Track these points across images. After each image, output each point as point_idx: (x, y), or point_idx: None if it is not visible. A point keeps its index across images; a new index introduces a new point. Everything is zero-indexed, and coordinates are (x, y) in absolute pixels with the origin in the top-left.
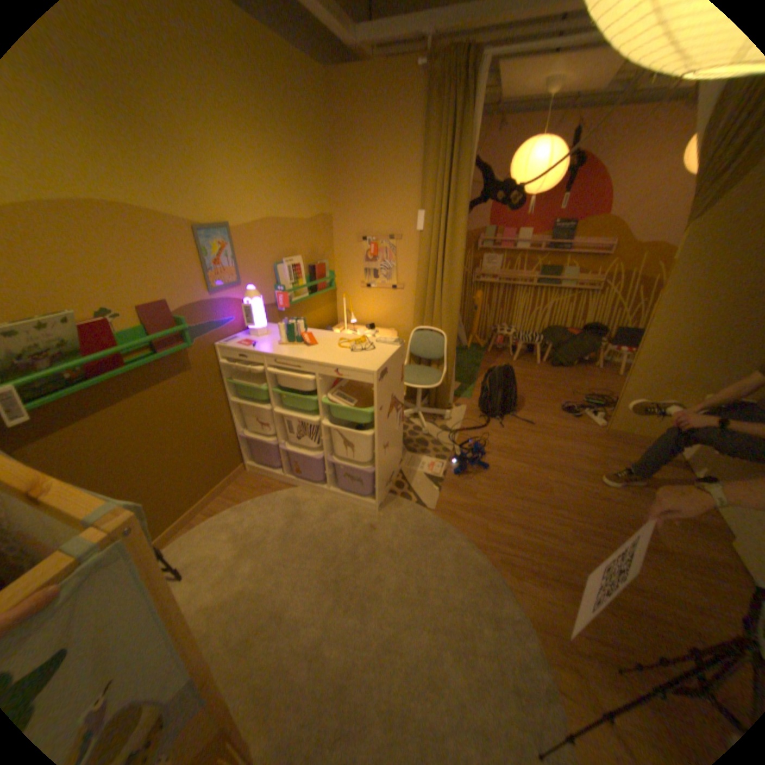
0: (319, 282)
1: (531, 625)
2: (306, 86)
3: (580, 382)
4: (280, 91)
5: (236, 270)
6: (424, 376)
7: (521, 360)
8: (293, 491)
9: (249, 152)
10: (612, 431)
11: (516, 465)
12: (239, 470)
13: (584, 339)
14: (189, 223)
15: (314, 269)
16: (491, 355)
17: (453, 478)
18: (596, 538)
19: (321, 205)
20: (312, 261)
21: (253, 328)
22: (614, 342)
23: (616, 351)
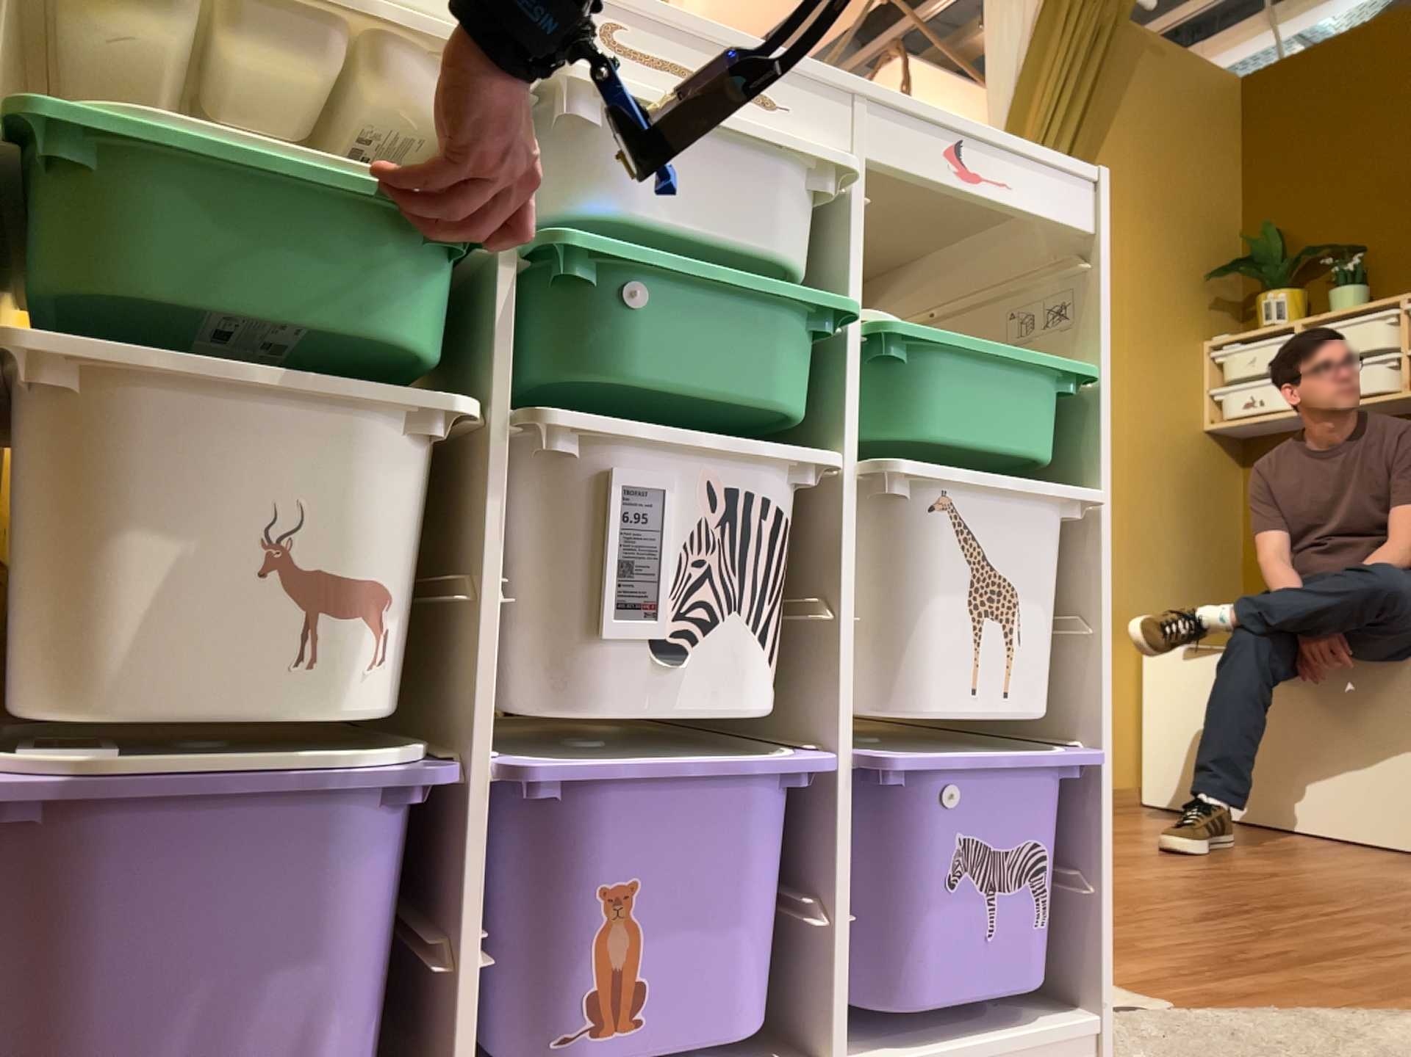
0: None
1: None
2: None
3: None
4: None
5: None
6: None
7: None
8: None
9: None
10: None
11: None
12: None
13: None
14: None
15: None
16: None
17: None
18: None
19: None
20: None
21: None
22: None
23: None
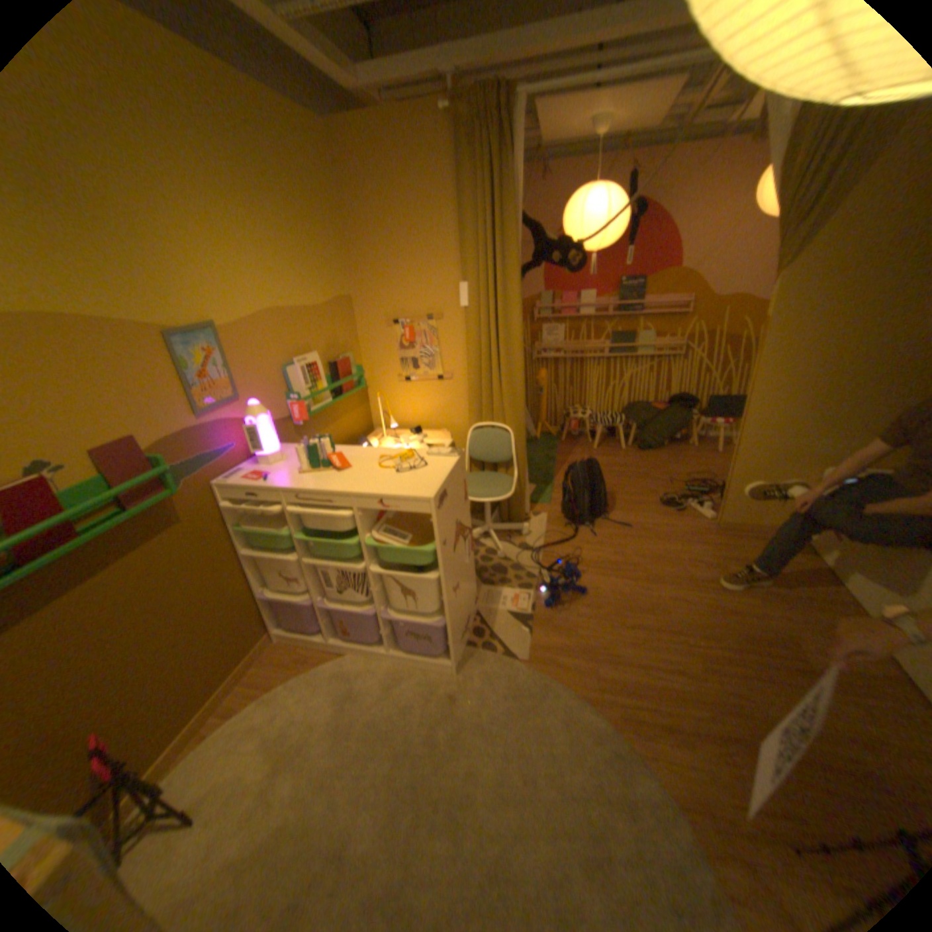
0: (344, 382)
1: (676, 804)
2: (301, 141)
3: (676, 467)
4: (267, 149)
5: (231, 381)
6: (491, 486)
7: (603, 447)
8: (339, 663)
9: (233, 228)
10: (724, 523)
11: (619, 584)
12: (262, 645)
13: (672, 414)
14: (158, 328)
15: (336, 367)
16: (567, 445)
17: (545, 612)
18: (732, 668)
19: (336, 285)
20: (332, 356)
21: (262, 455)
22: (707, 414)
23: (709, 423)
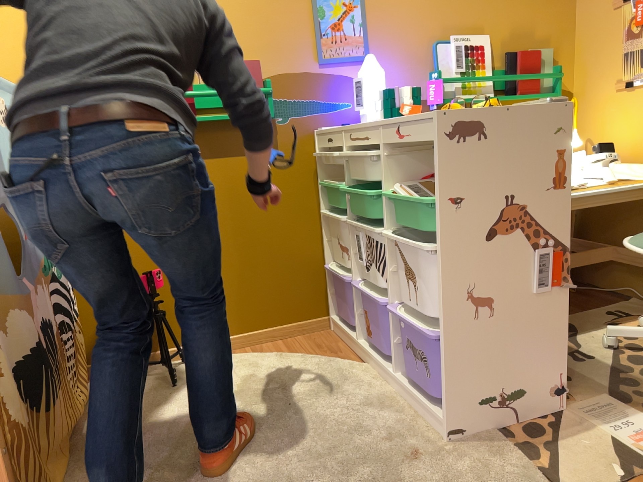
0: (518, 77)
1: None
2: None
3: None
4: None
5: (364, 40)
6: None
7: None
8: (355, 365)
9: None
10: None
11: None
12: (320, 322)
13: None
14: None
15: (515, 58)
16: None
17: None
18: None
19: None
20: (517, 48)
21: (364, 113)
22: None
23: None
